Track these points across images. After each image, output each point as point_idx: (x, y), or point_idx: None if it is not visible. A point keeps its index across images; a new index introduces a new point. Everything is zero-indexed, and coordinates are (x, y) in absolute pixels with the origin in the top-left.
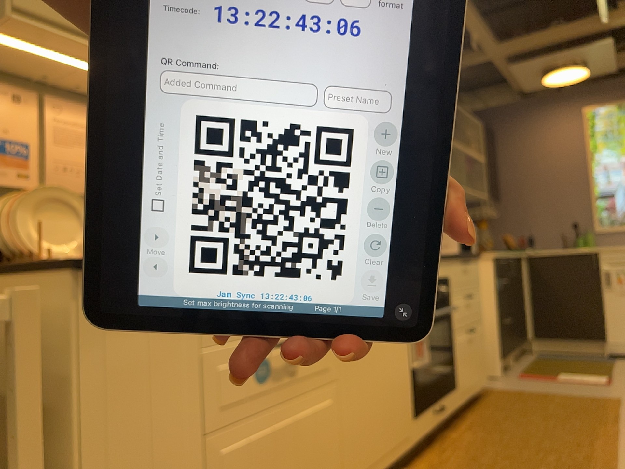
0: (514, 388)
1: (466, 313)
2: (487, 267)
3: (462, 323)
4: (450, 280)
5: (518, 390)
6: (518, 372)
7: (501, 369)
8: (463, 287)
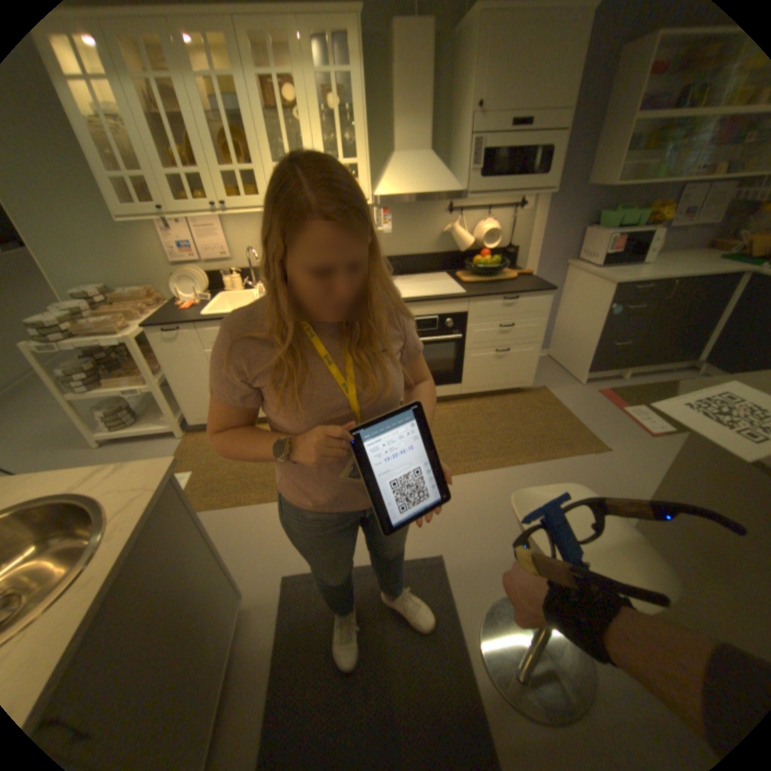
0: (564, 397)
1: (494, 338)
2: (610, 290)
3: (484, 345)
4: (468, 315)
5: (562, 400)
6: (614, 386)
7: (605, 377)
8: (496, 318)
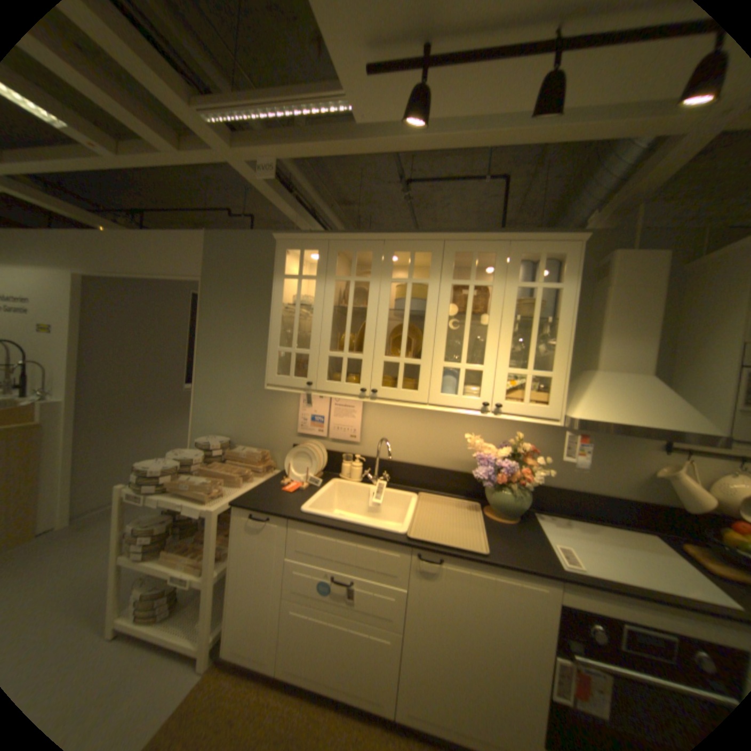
0: None
1: None
2: None
3: None
4: None
5: None
6: None
7: None
8: None
